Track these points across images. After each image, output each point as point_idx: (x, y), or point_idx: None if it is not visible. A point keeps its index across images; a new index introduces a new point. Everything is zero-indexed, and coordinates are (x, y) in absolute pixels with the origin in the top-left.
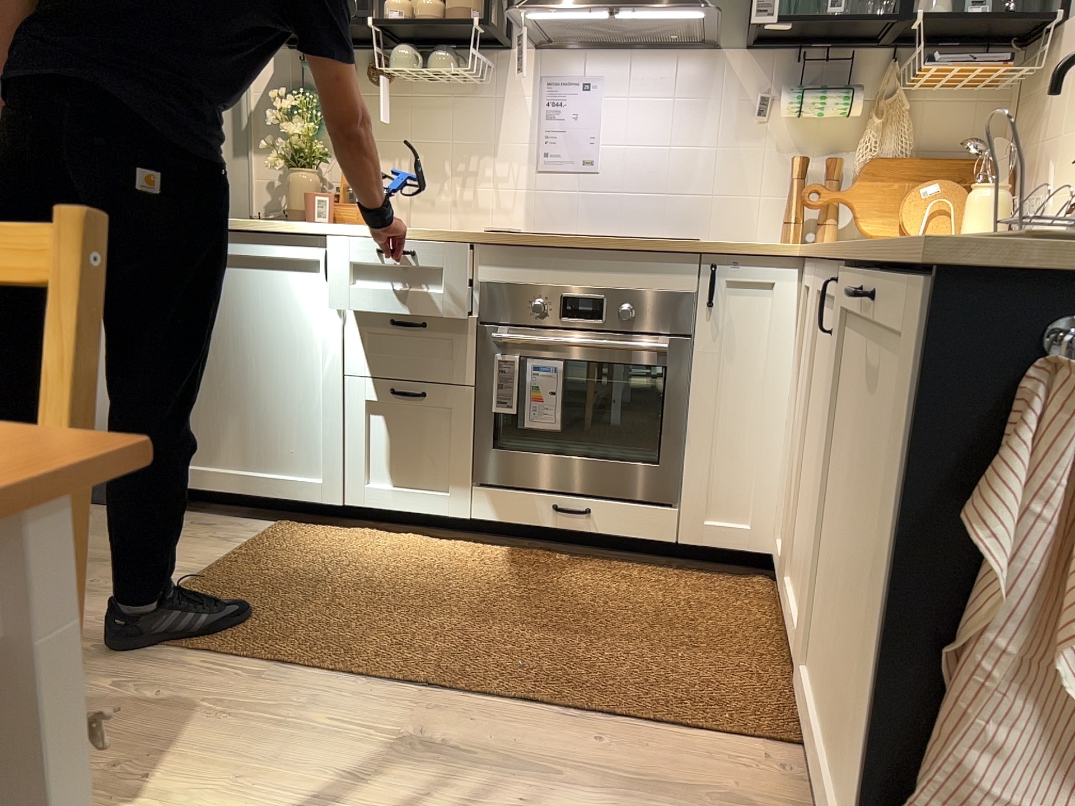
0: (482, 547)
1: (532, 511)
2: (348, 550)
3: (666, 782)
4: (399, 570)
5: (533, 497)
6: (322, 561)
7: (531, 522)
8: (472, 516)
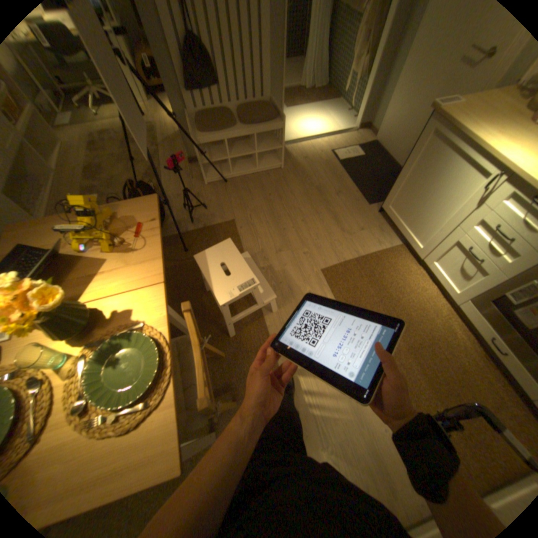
0: (457, 314)
1: (485, 330)
2: (407, 280)
3: (386, 465)
4: (413, 304)
5: (491, 328)
6: (394, 279)
7: (481, 332)
8: (462, 307)
